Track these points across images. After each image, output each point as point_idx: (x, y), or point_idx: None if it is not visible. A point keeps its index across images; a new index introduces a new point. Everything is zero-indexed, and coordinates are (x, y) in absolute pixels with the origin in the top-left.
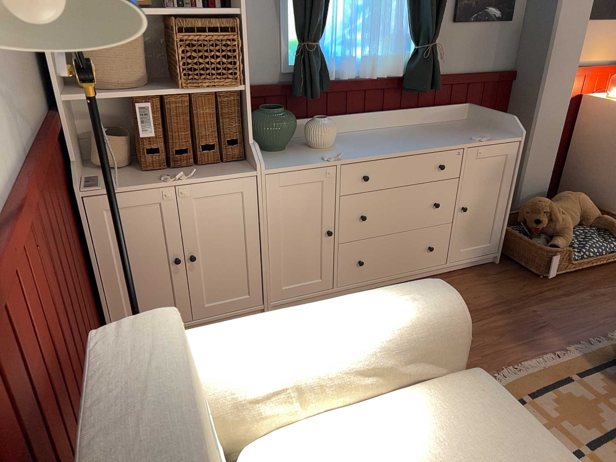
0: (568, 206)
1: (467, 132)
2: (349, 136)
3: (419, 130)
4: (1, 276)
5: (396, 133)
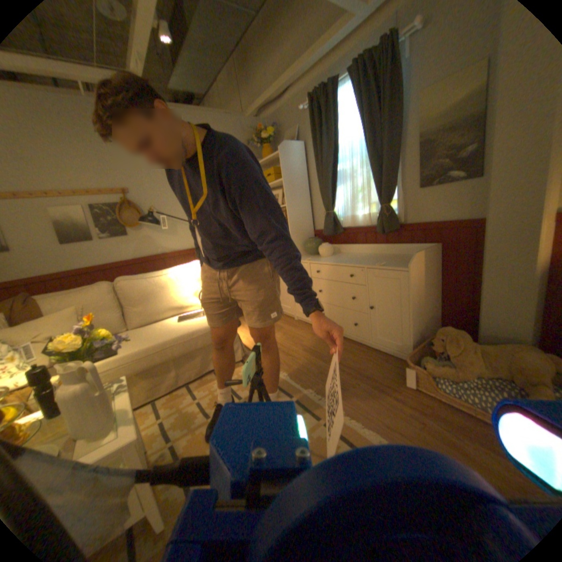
0: (492, 352)
1: (397, 261)
2: (349, 254)
3: (383, 256)
4: (182, 257)
5: (368, 256)
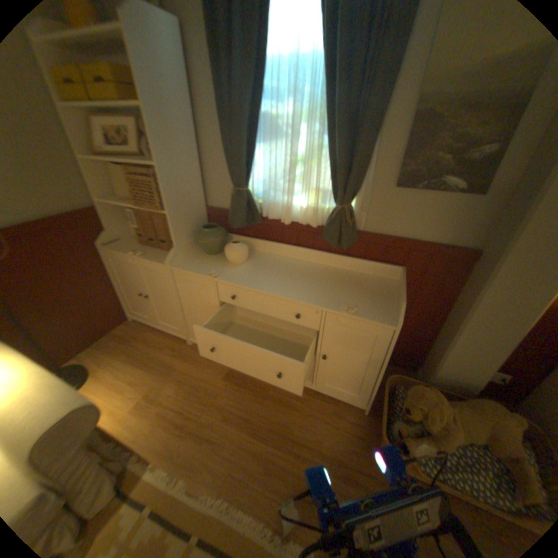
0: (470, 419)
1: (360, 295)
2: (272, 259)
3: (329, 274)
4: None
5: (306, 270)
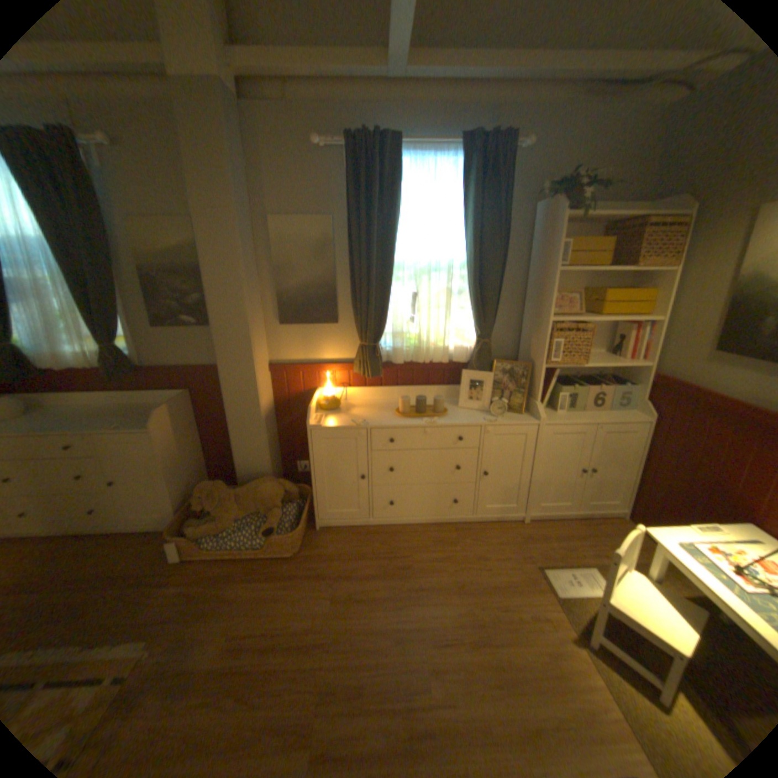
0: (242, 494)
1: (136, 418)
2: (60, 410)
3: (118, 410)
4: None
5: (94, 411)
